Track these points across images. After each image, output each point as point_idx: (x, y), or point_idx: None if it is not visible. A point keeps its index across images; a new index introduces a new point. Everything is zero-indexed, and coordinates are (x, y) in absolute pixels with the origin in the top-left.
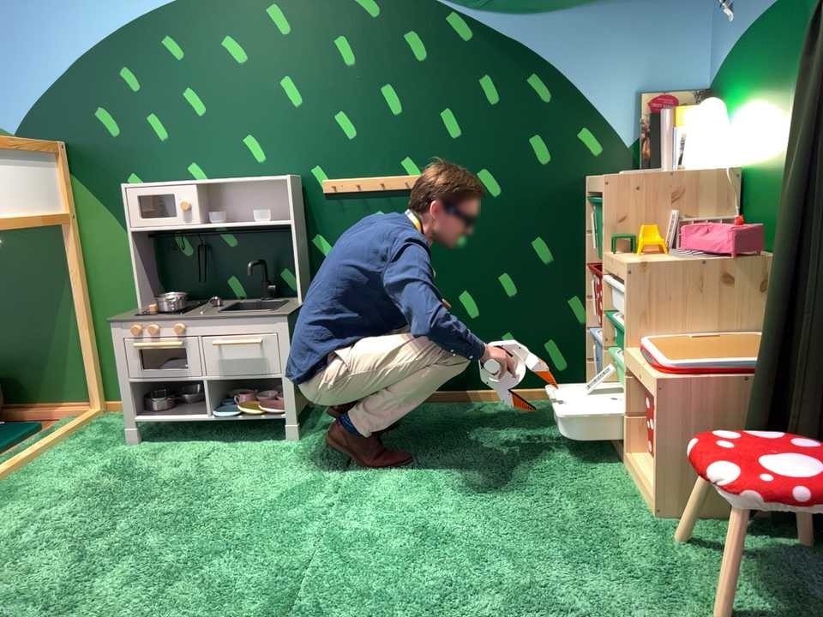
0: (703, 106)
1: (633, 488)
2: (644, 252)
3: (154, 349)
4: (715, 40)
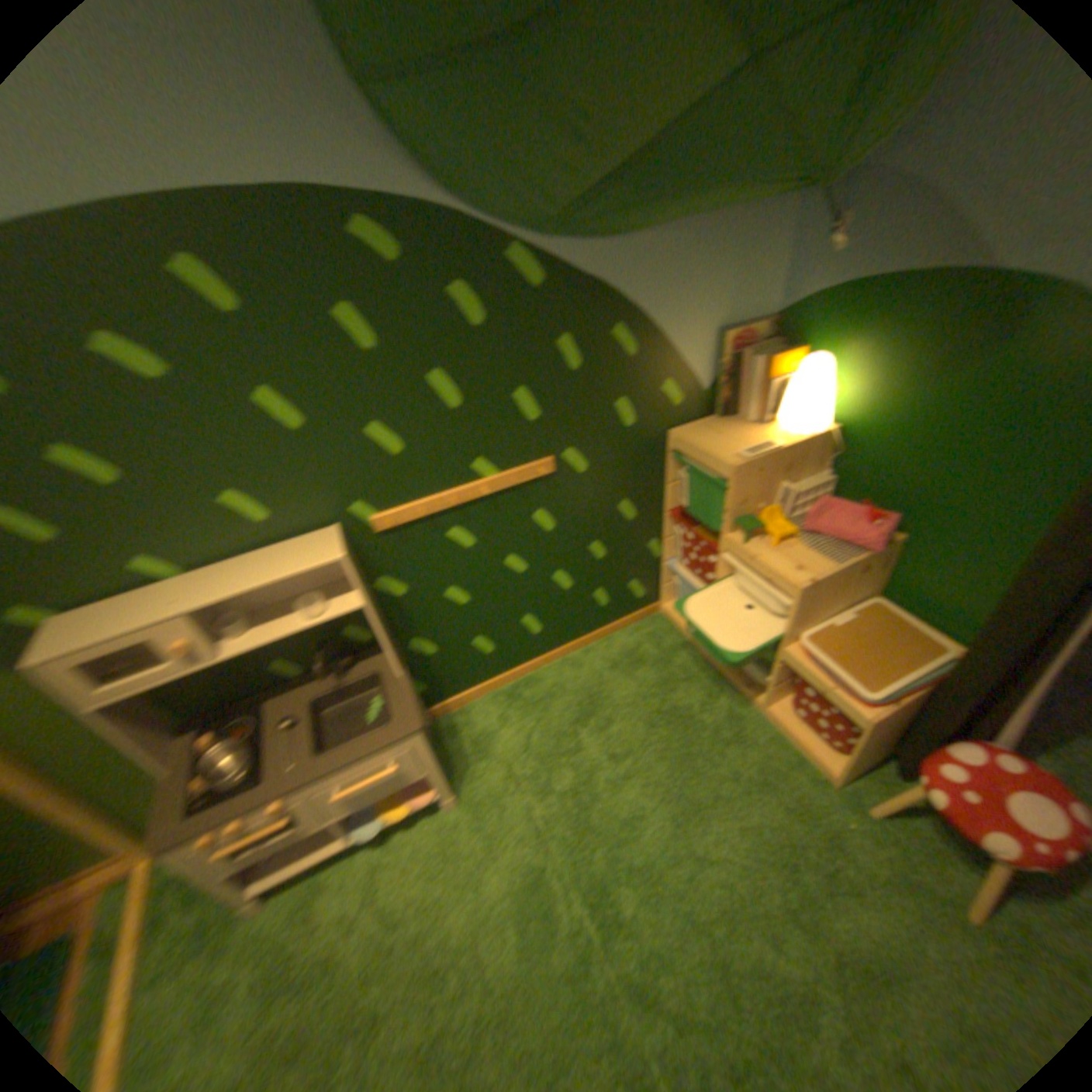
0: (811, 362)
1: (792, 750)
2: (779, 544)
3: (252, 841)
4: (802, 260)
